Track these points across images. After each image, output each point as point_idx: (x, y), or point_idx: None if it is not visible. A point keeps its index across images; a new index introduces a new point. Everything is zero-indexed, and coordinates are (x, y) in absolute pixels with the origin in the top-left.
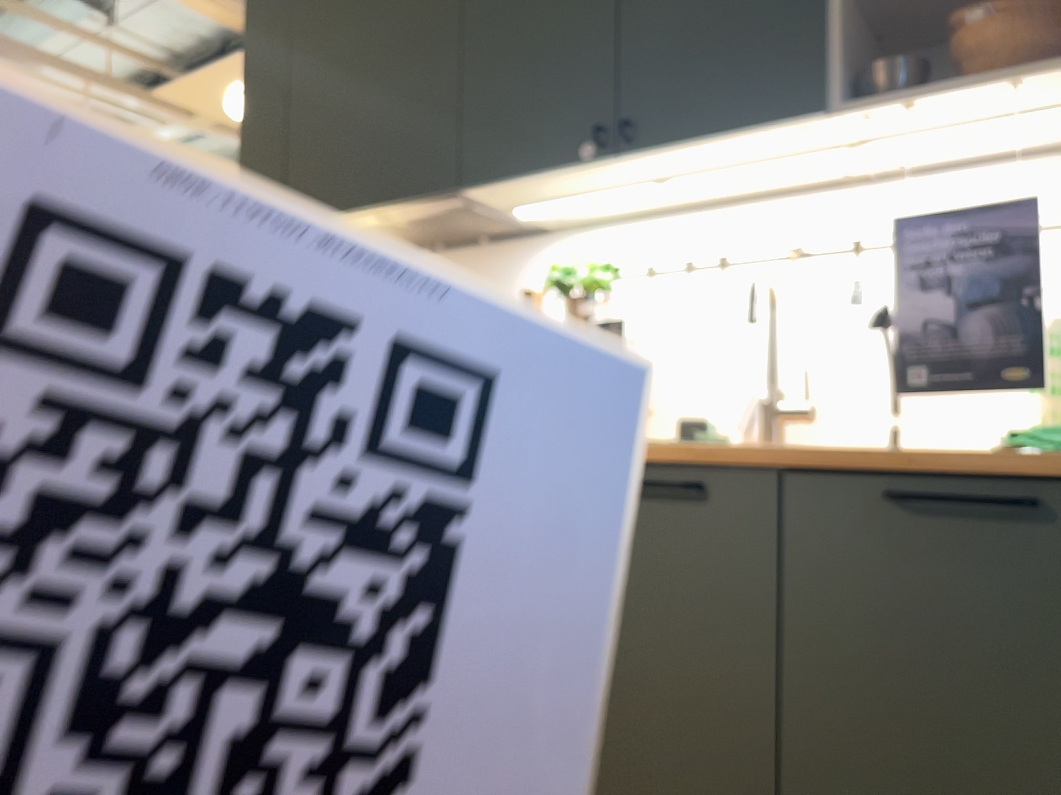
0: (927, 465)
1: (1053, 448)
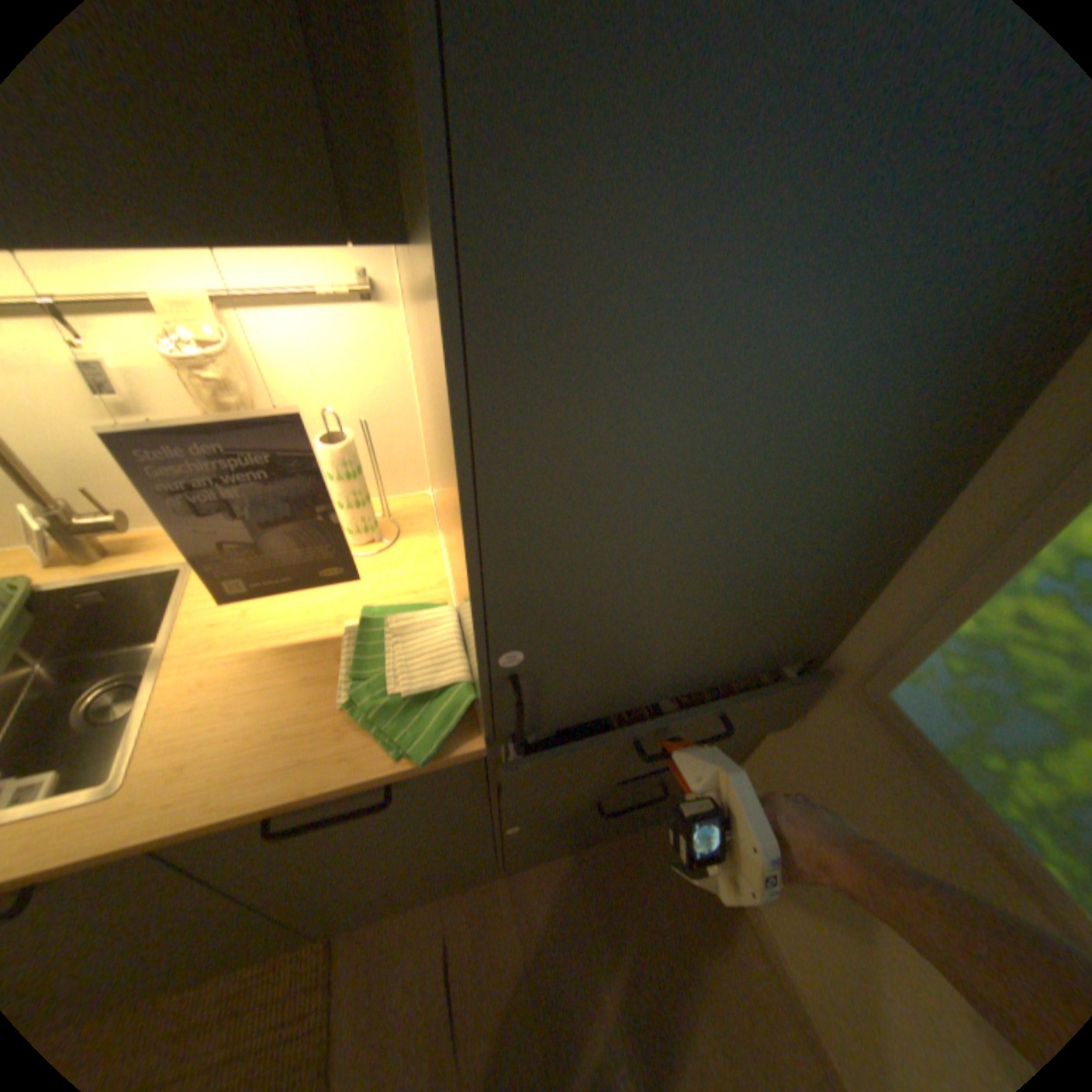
0: (285, 811)
1: (386, 744)
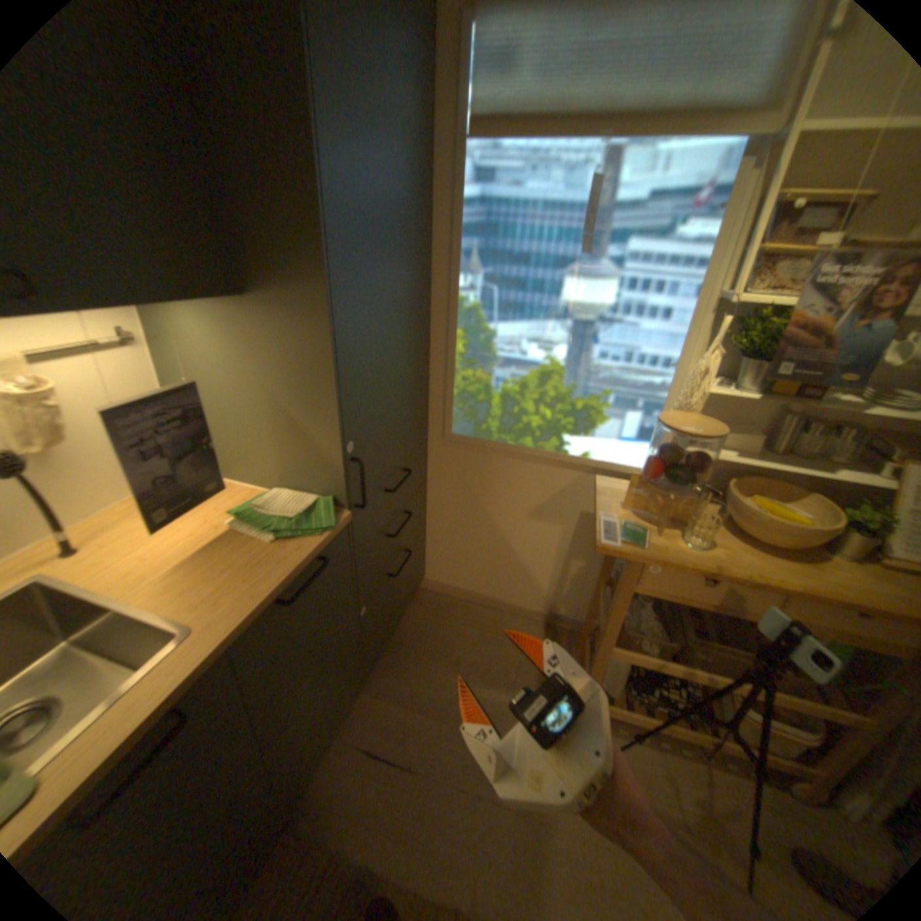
0: (291, 579)
1: (310, 533)
